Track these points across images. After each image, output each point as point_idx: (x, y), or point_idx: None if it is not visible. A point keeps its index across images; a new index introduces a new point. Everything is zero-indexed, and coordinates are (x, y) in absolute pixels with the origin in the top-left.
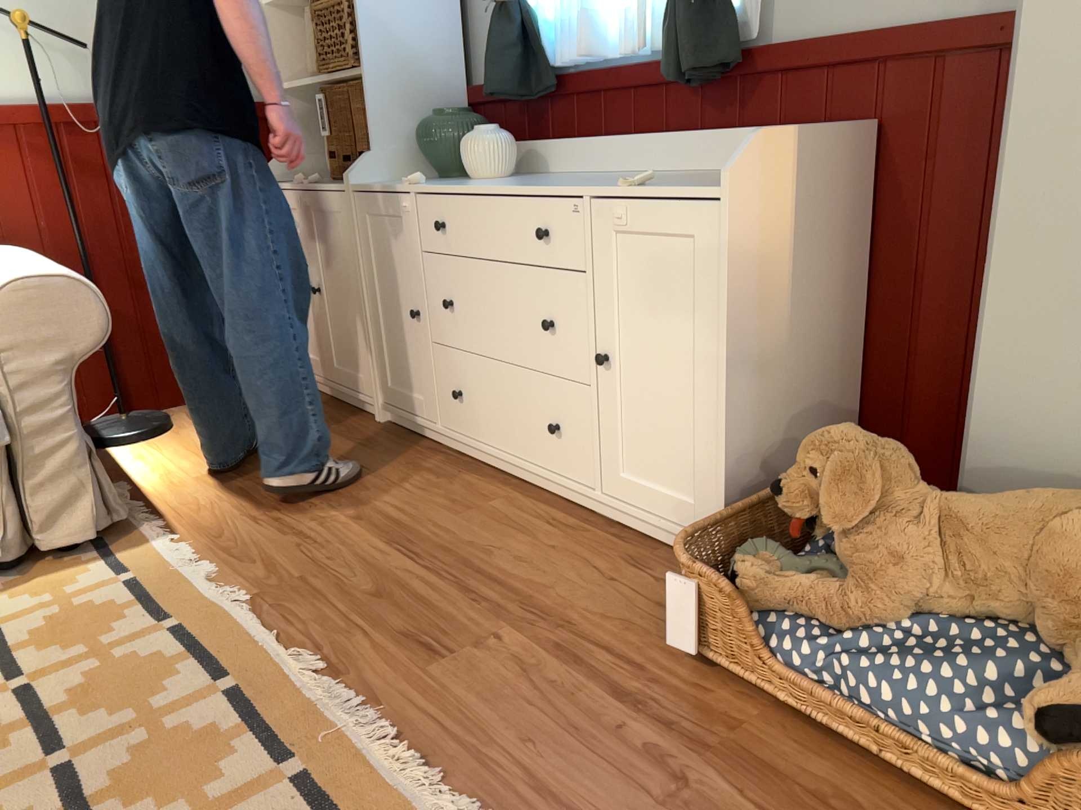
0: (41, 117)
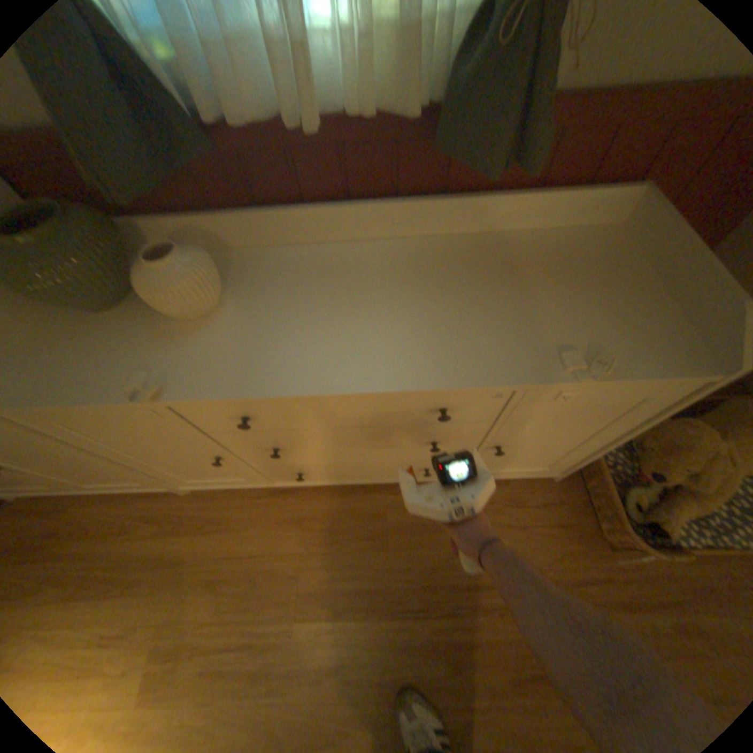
0: None
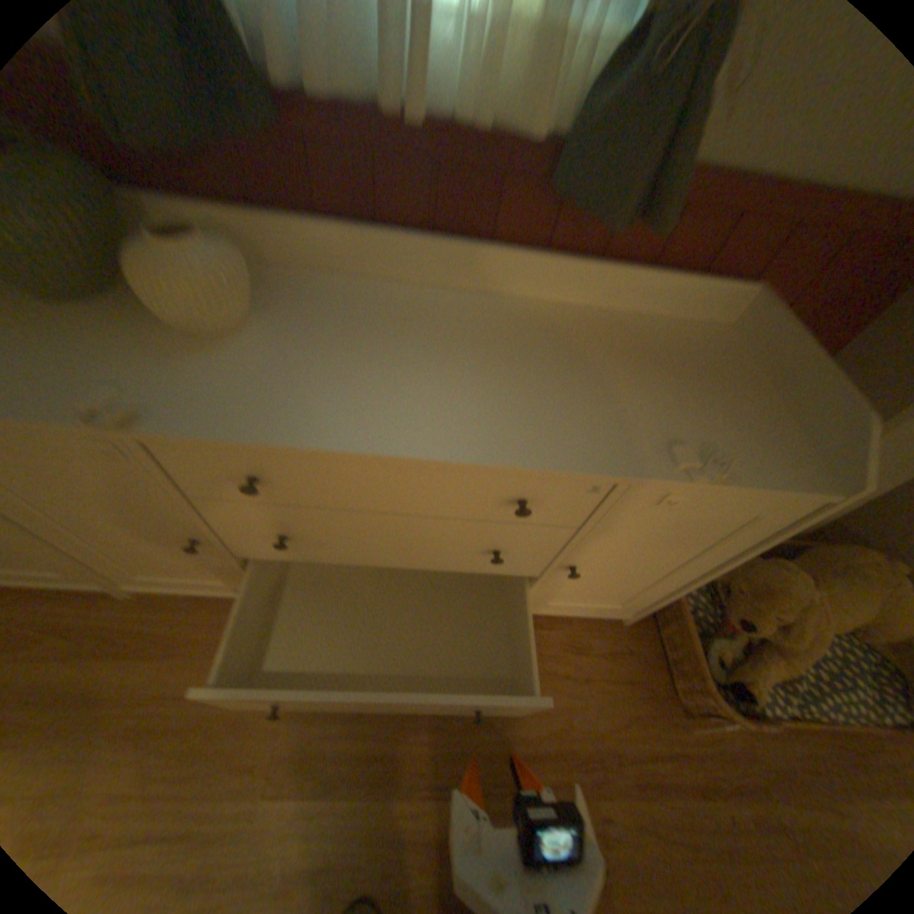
0: None
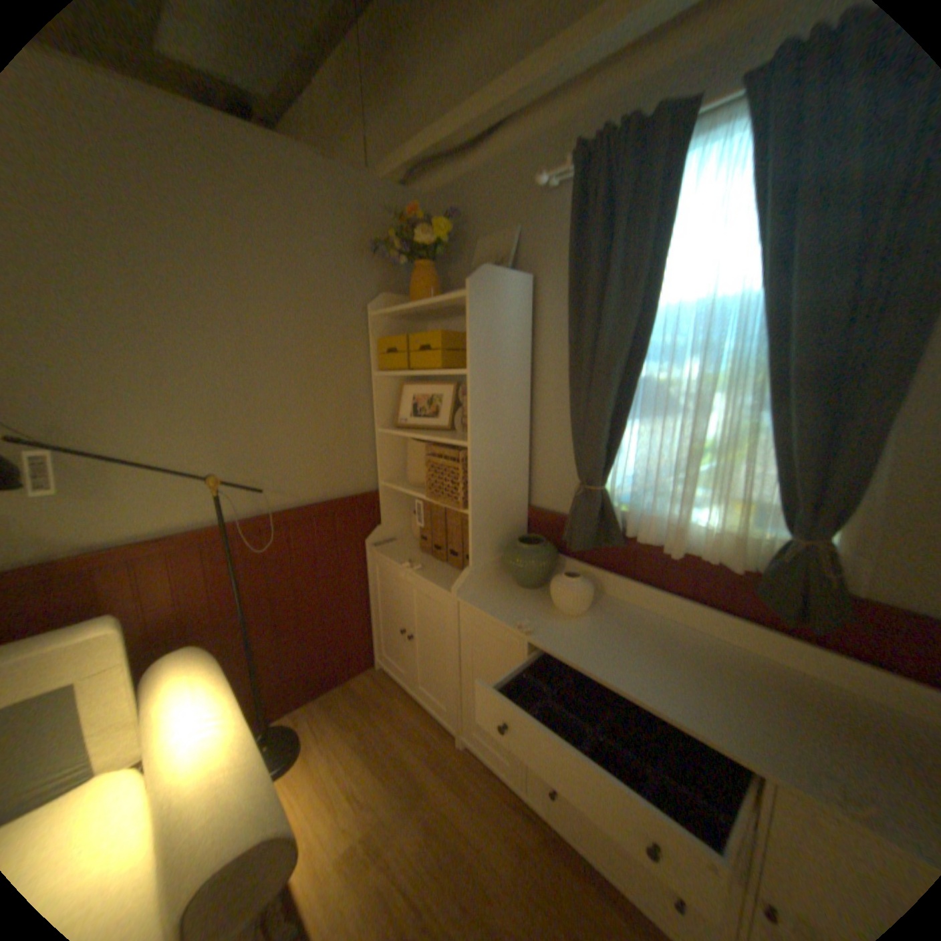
0: (218, 531)
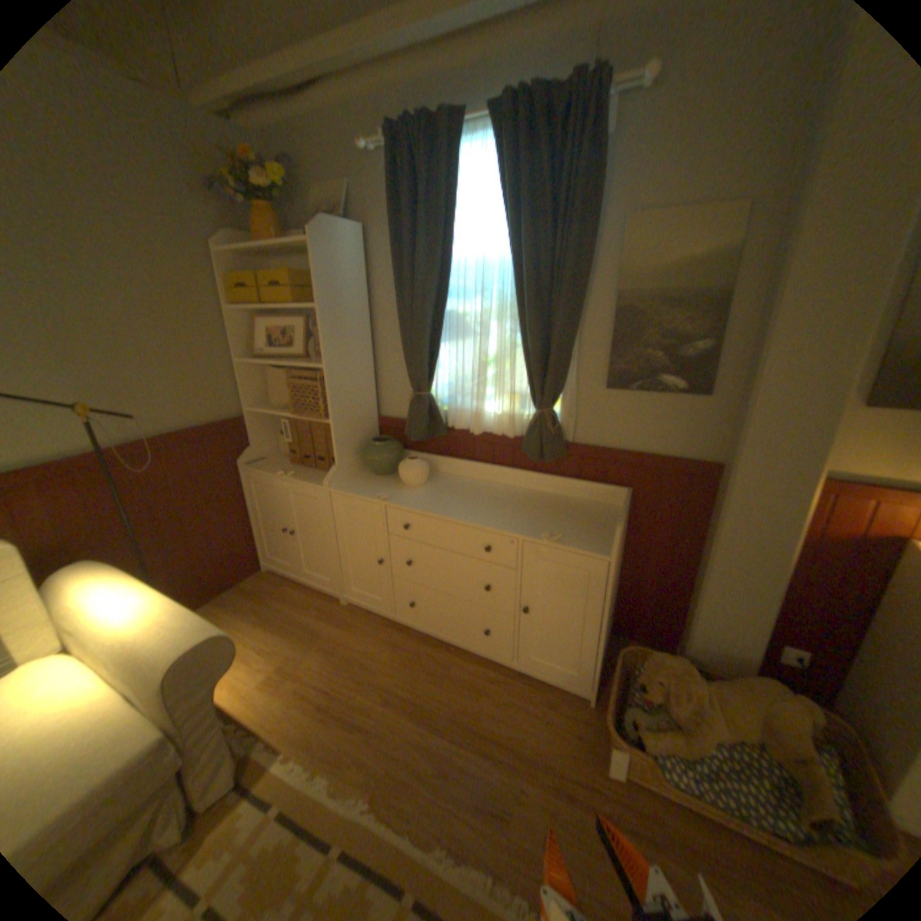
0: (89, 459)
